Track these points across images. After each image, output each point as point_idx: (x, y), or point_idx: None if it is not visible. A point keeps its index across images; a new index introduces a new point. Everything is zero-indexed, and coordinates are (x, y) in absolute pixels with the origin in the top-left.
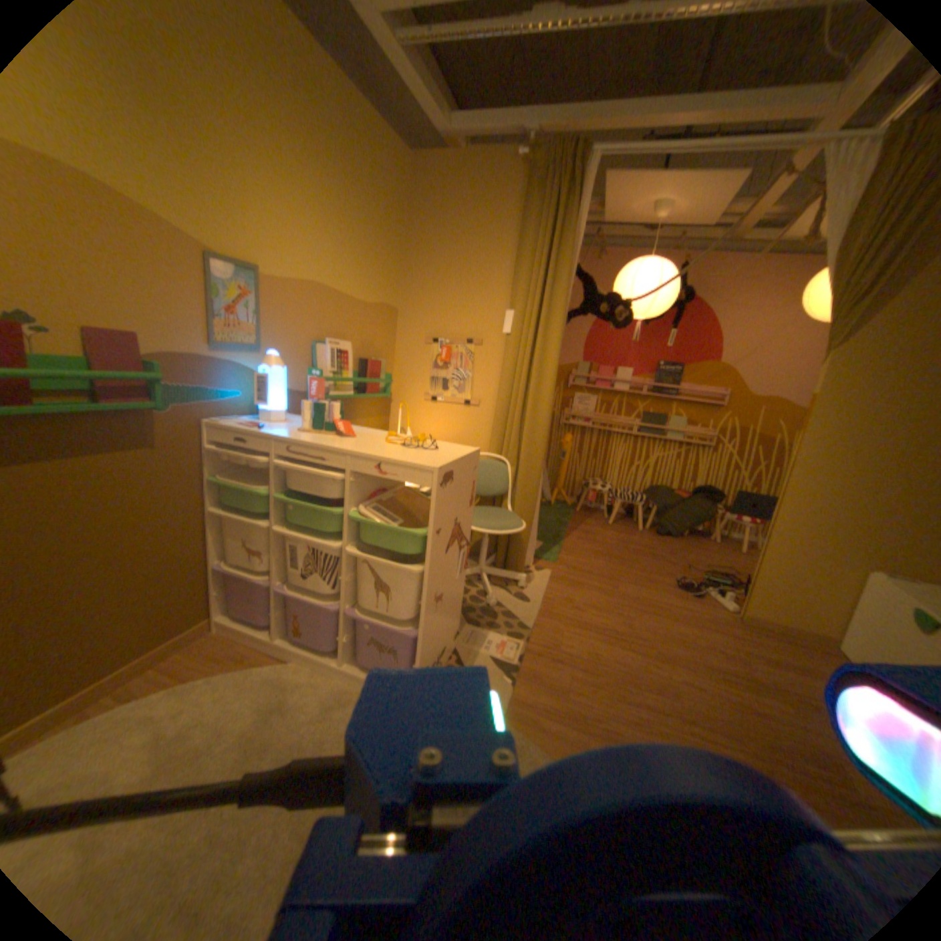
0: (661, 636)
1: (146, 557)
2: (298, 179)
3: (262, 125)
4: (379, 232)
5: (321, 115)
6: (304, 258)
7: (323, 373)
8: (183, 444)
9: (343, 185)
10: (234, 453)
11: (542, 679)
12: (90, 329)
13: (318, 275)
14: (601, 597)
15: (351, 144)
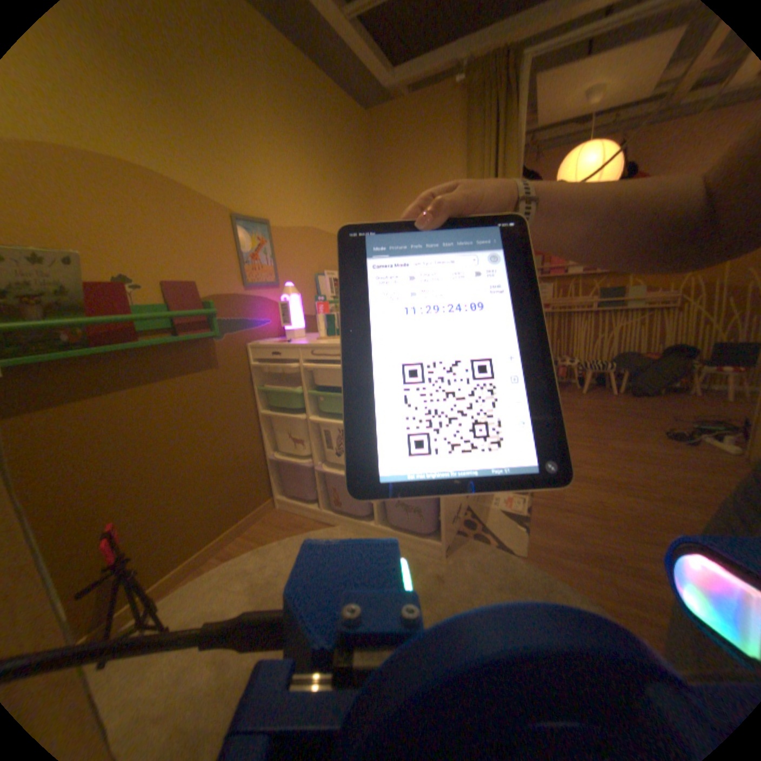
0: (662, 481)
1: (223, 451)
2: (286, 146)
3: (255, 109)
4: (350, 179)
5: (295, 93)
6: (299, 208)
7: (325, 297)
8: (235, 363)
9: (318, 146)
10: (271, 366)
11: (552, 525)
12: (164, 281)
13: (311, 220)
14: (592, 453)
15: (320, 112)
